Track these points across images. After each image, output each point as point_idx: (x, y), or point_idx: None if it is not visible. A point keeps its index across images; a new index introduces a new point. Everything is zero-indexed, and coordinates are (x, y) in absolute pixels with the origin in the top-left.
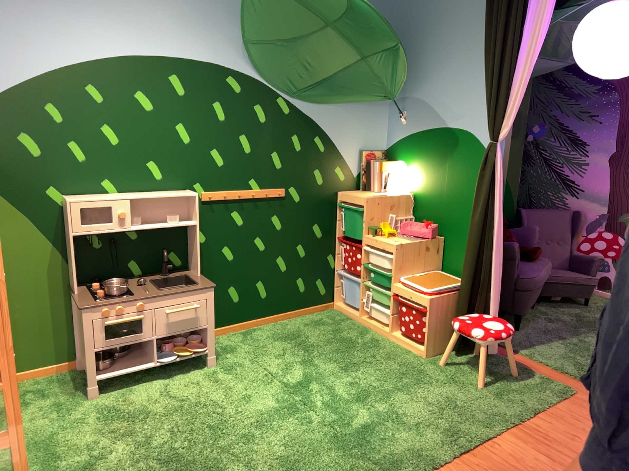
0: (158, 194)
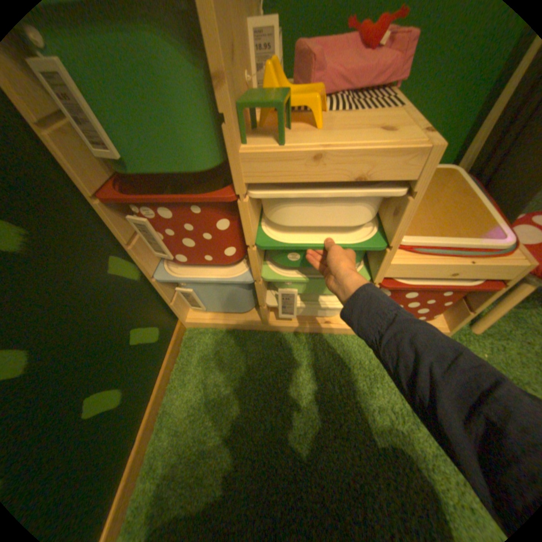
0: None
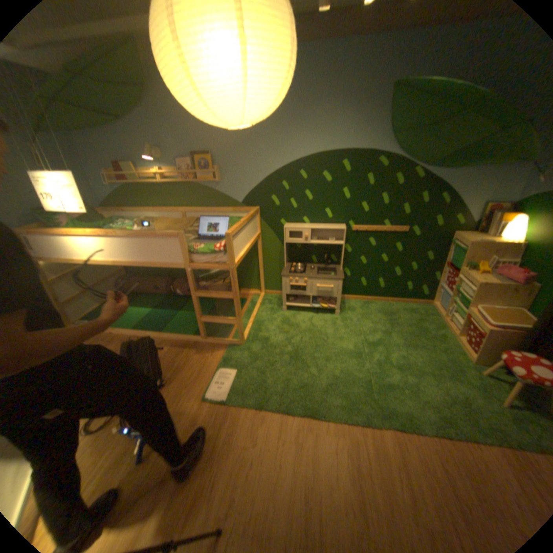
0: (325, 227)
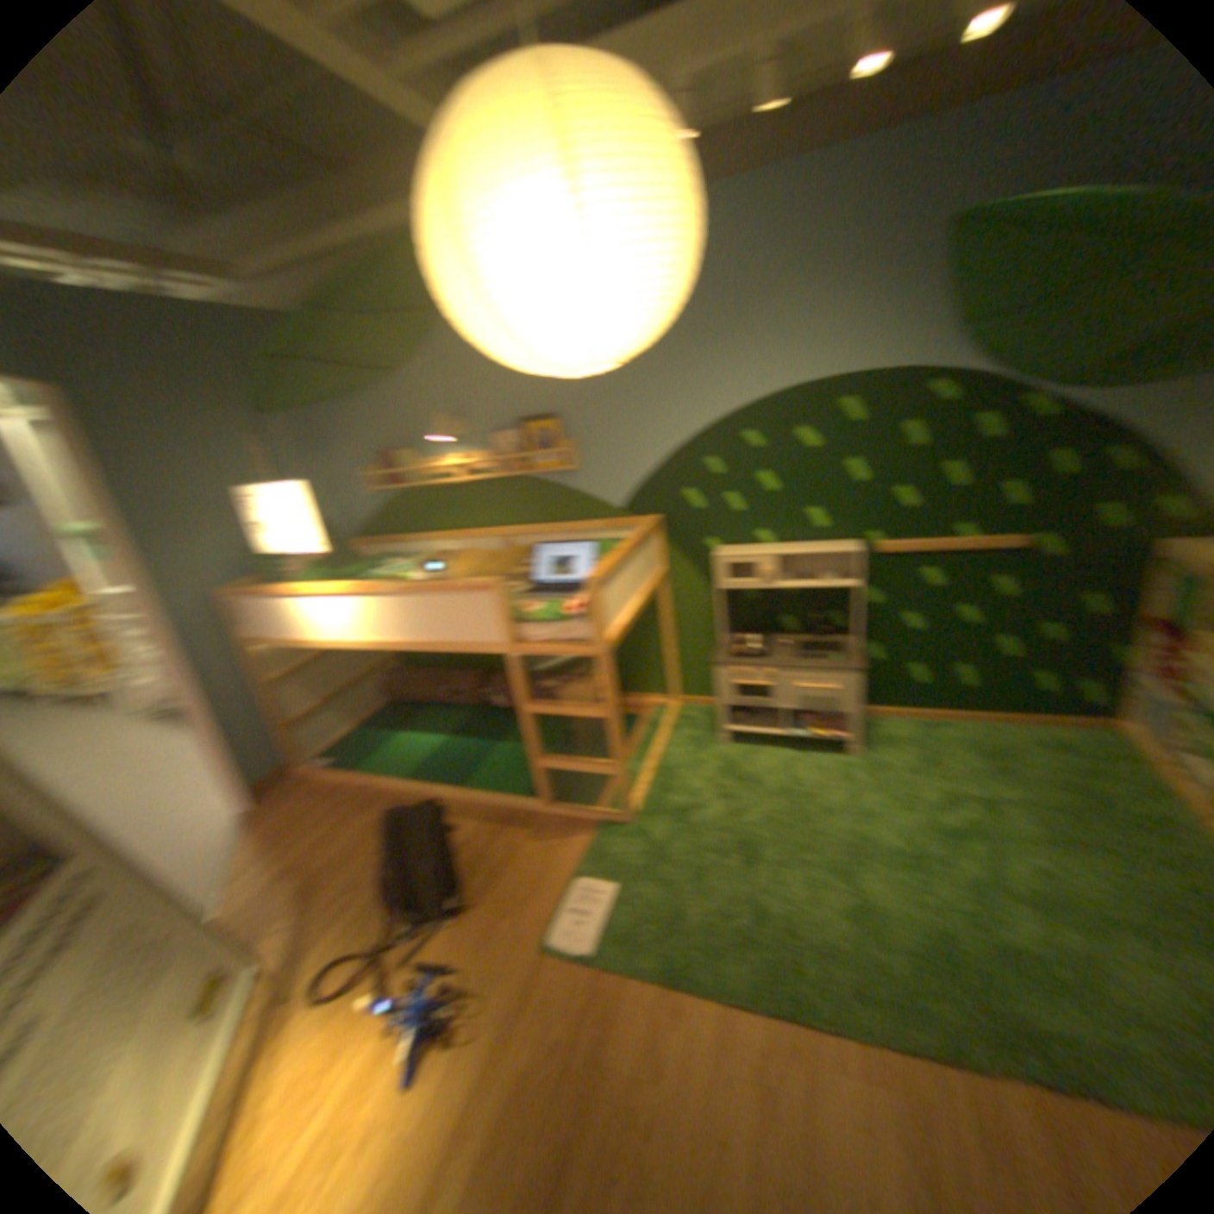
0: (808, 549)
